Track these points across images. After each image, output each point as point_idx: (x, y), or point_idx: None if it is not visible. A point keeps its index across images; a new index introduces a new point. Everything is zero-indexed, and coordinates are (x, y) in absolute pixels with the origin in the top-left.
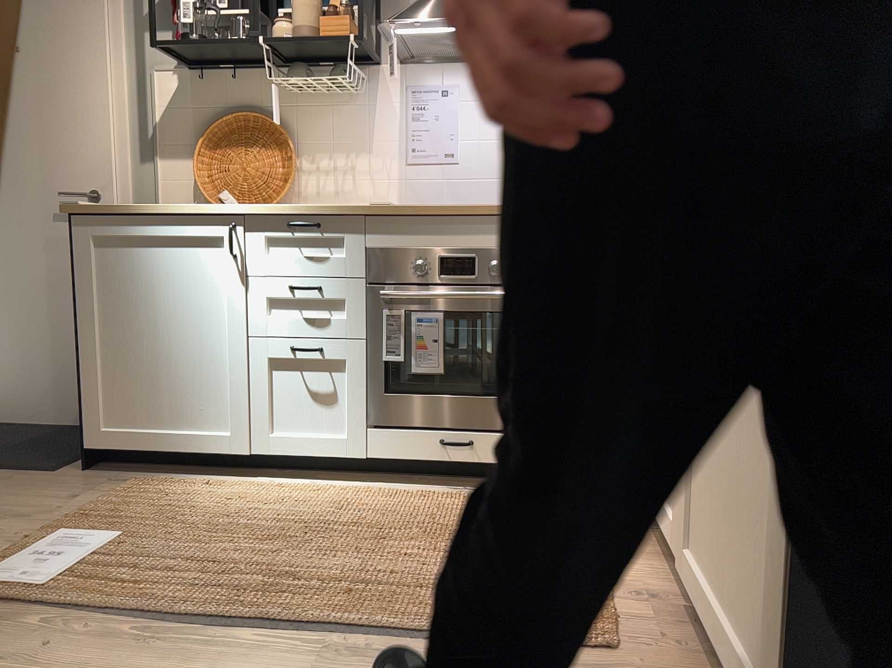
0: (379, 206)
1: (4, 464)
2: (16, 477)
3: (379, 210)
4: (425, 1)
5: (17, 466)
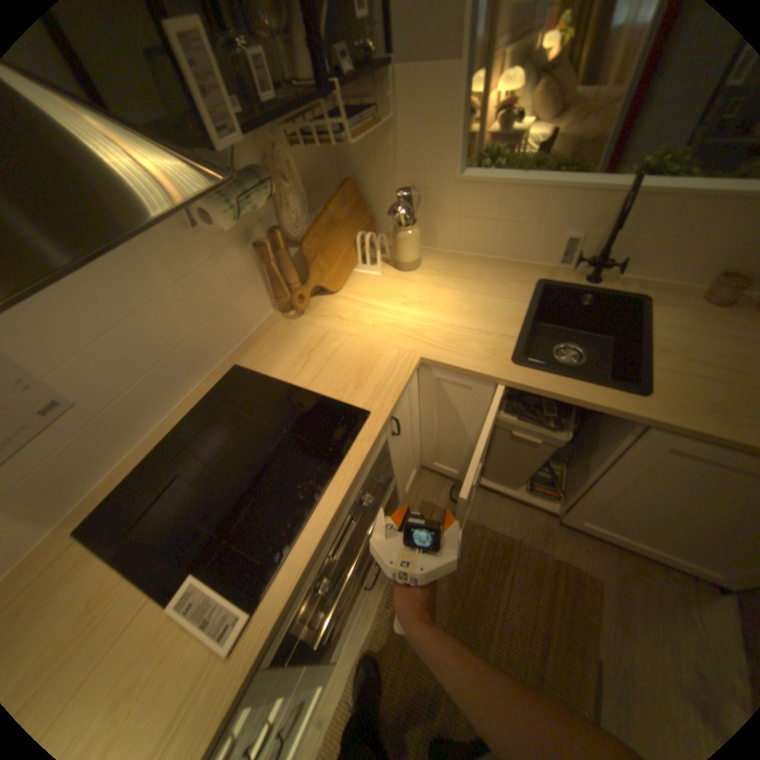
0: (262, 640)
1: None
2: None
3: (264, 640)
4: None
5: None
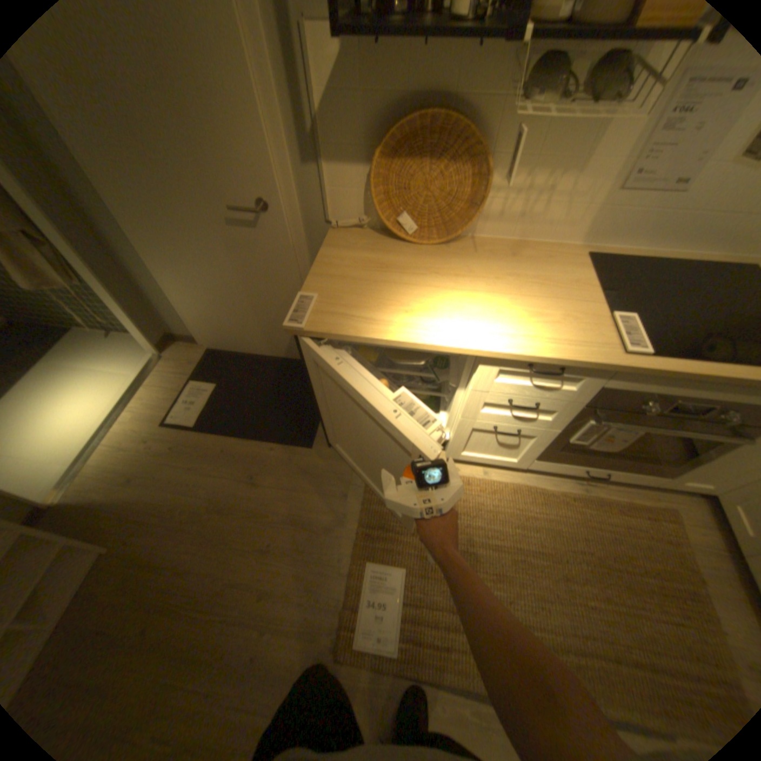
0: (647, 368)
1: (275, 436)
2: (291, 456)
3: (644, 371)
4: None
5: (283, 438)
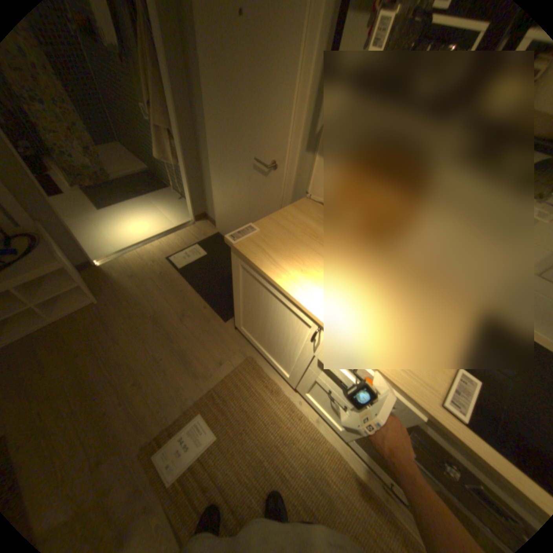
0: (452, 432)
1: (212, 302)
2: (211, 320)
3: (449, 433)
4: None
5: (216, 307)
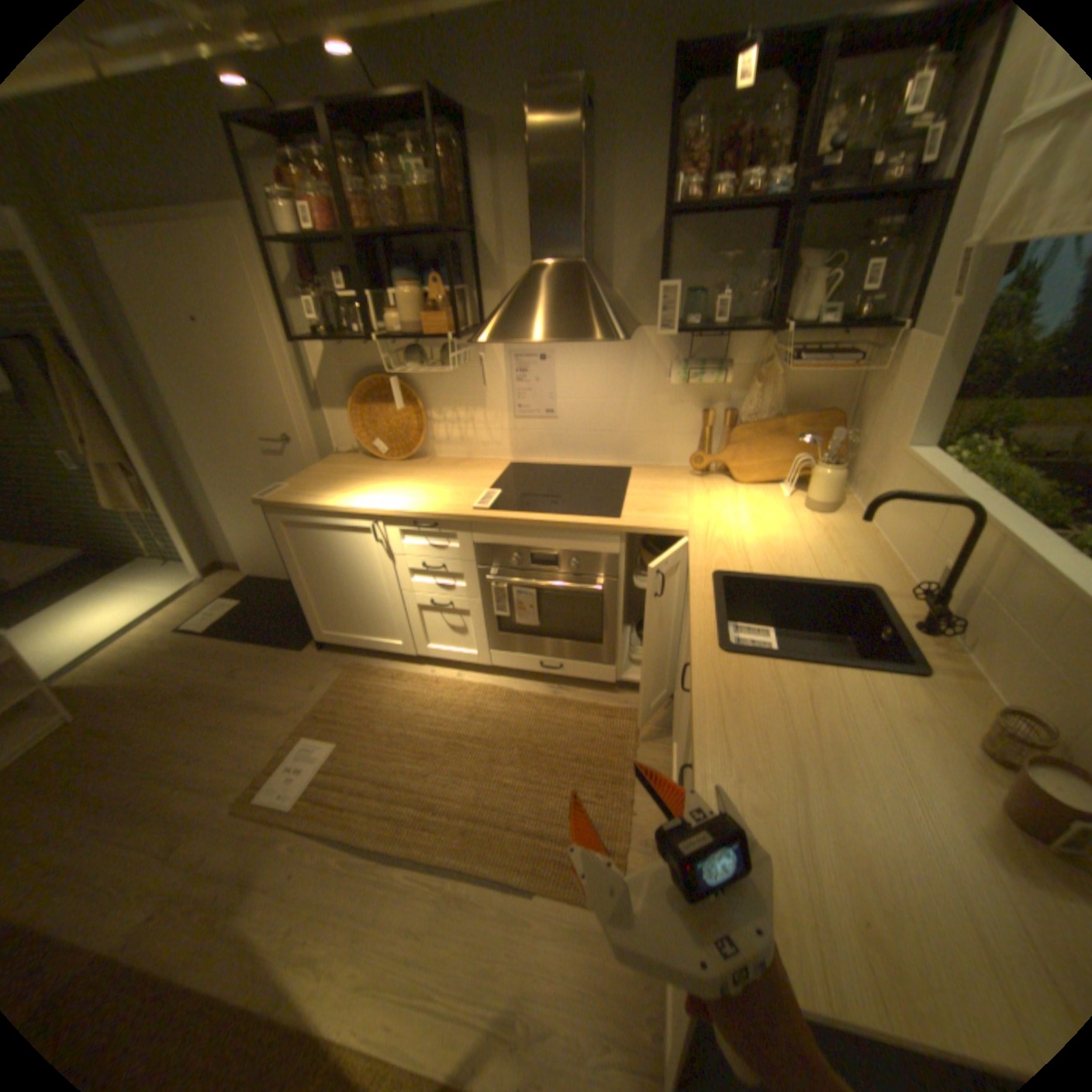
0: (479, 517)
1: (272, 641)
2: (279, 657)
3: (480, 520)
4: (510, 304)
5: (280, 643)
